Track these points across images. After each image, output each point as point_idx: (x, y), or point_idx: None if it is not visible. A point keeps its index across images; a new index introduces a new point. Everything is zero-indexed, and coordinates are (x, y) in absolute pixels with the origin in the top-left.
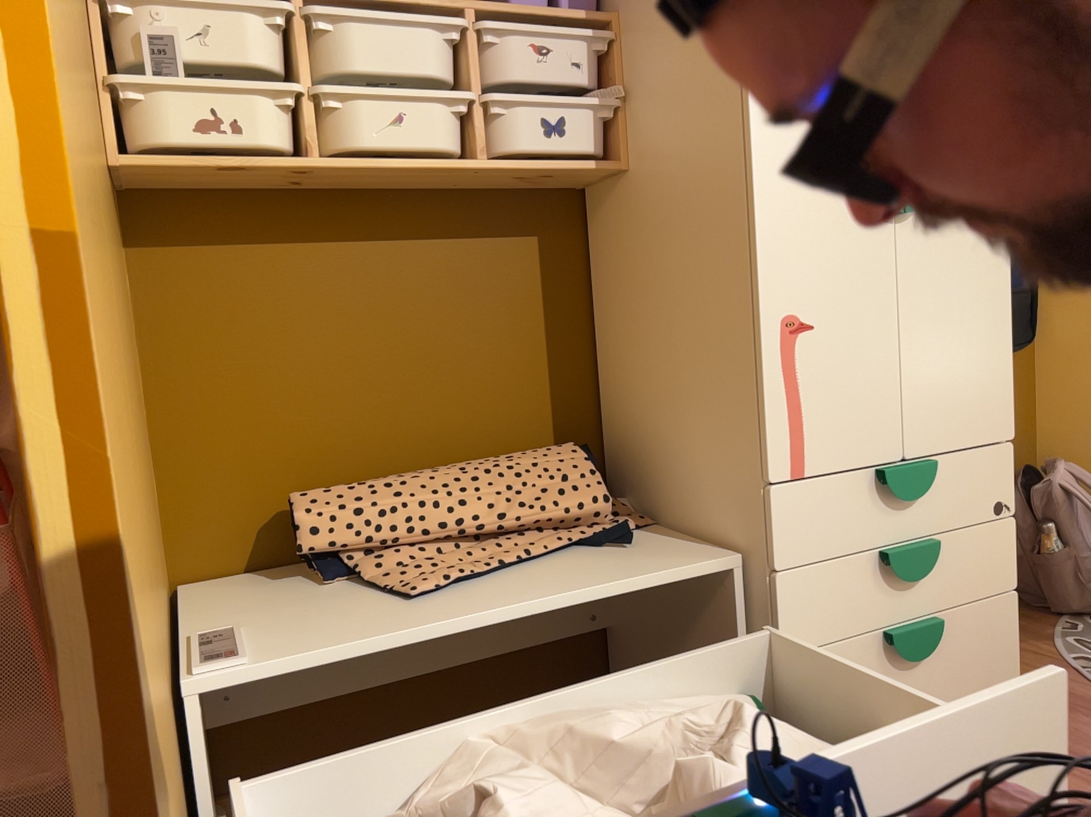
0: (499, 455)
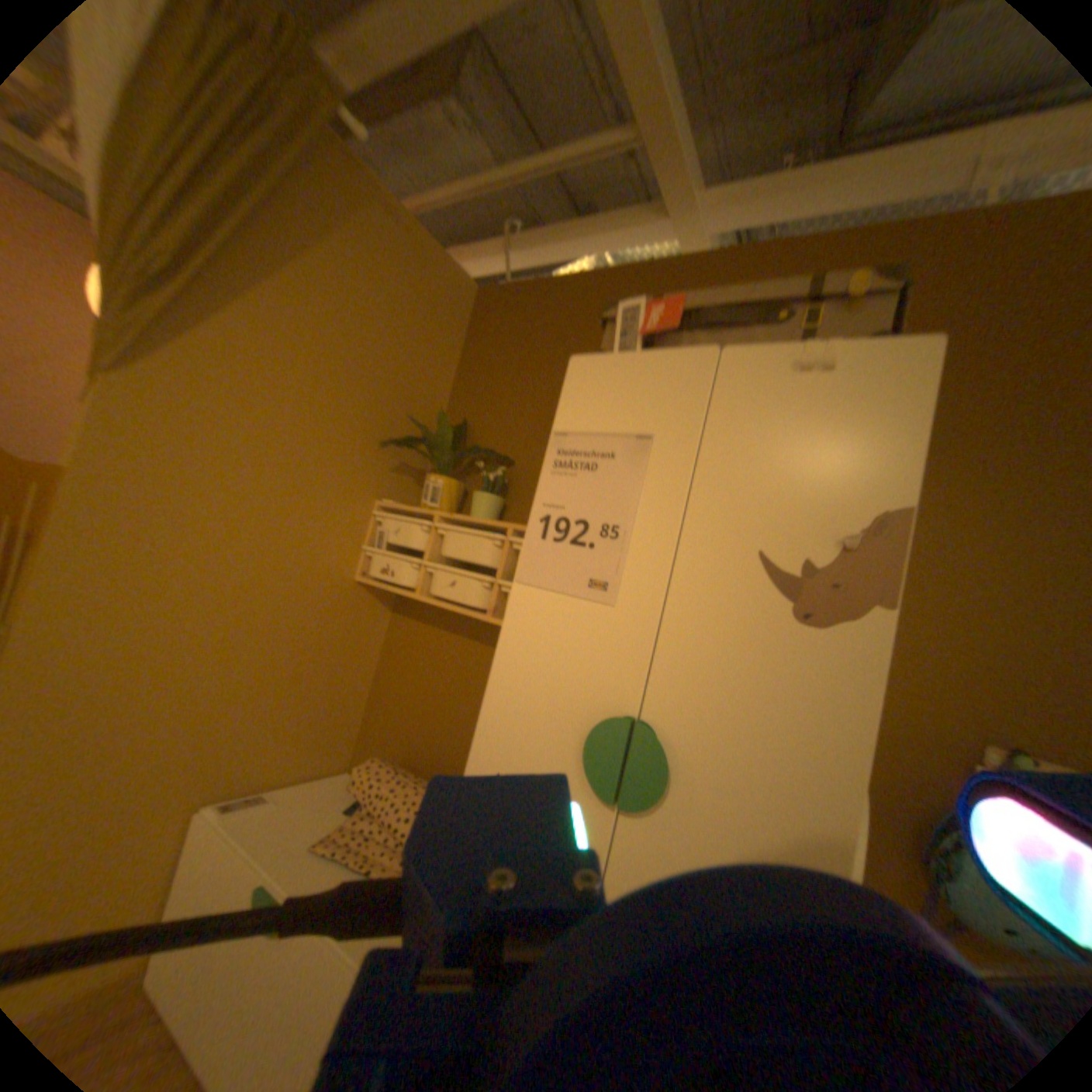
0: None
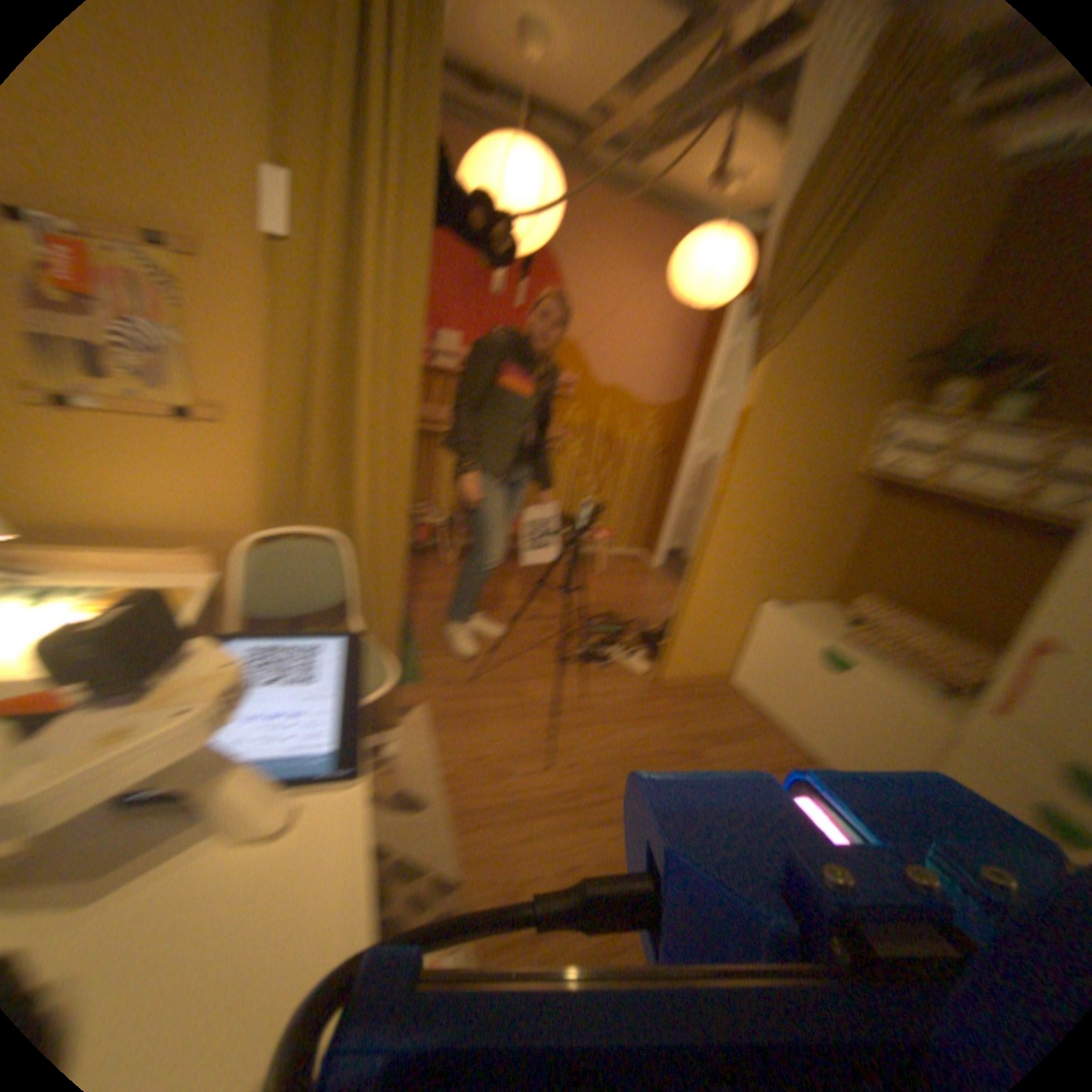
0: (968, 641)
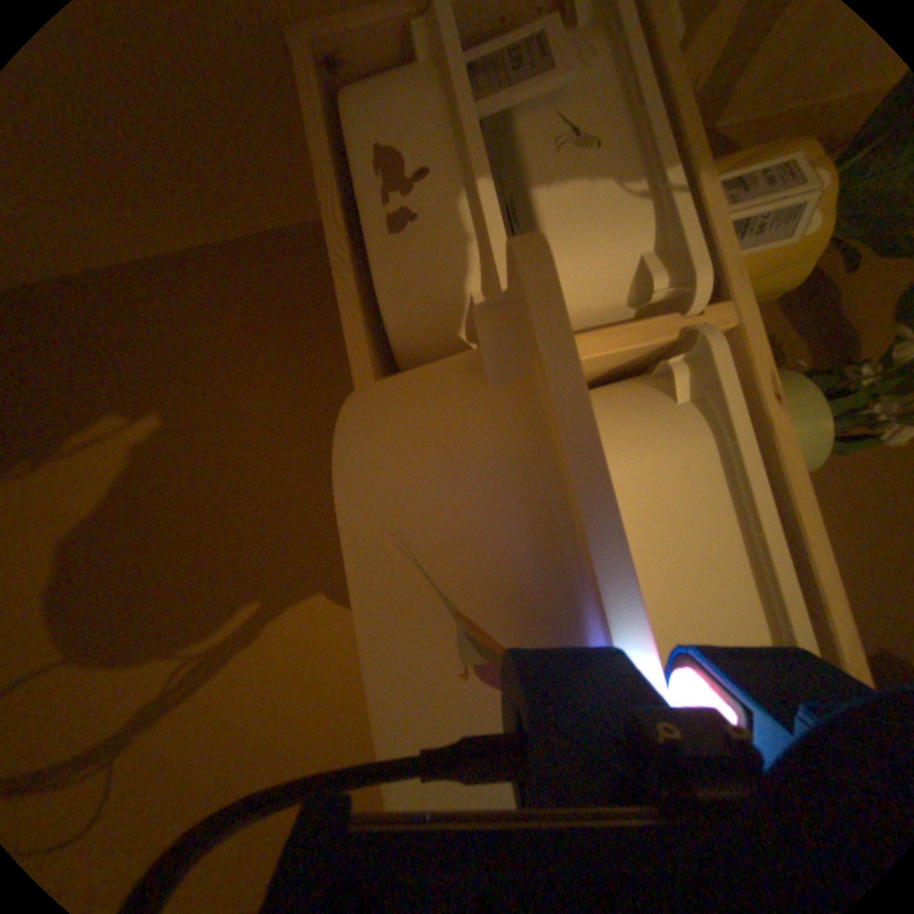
0: None
